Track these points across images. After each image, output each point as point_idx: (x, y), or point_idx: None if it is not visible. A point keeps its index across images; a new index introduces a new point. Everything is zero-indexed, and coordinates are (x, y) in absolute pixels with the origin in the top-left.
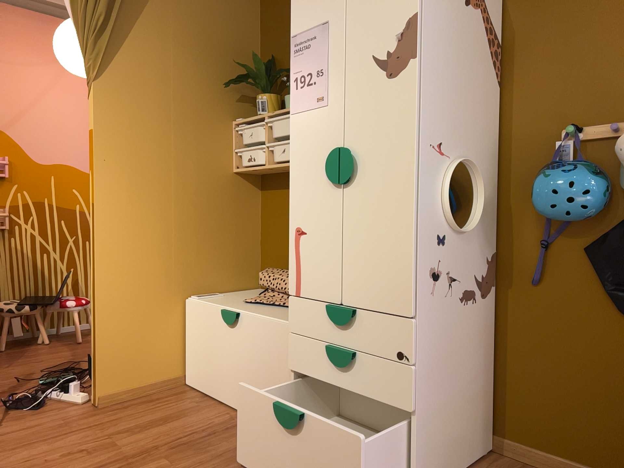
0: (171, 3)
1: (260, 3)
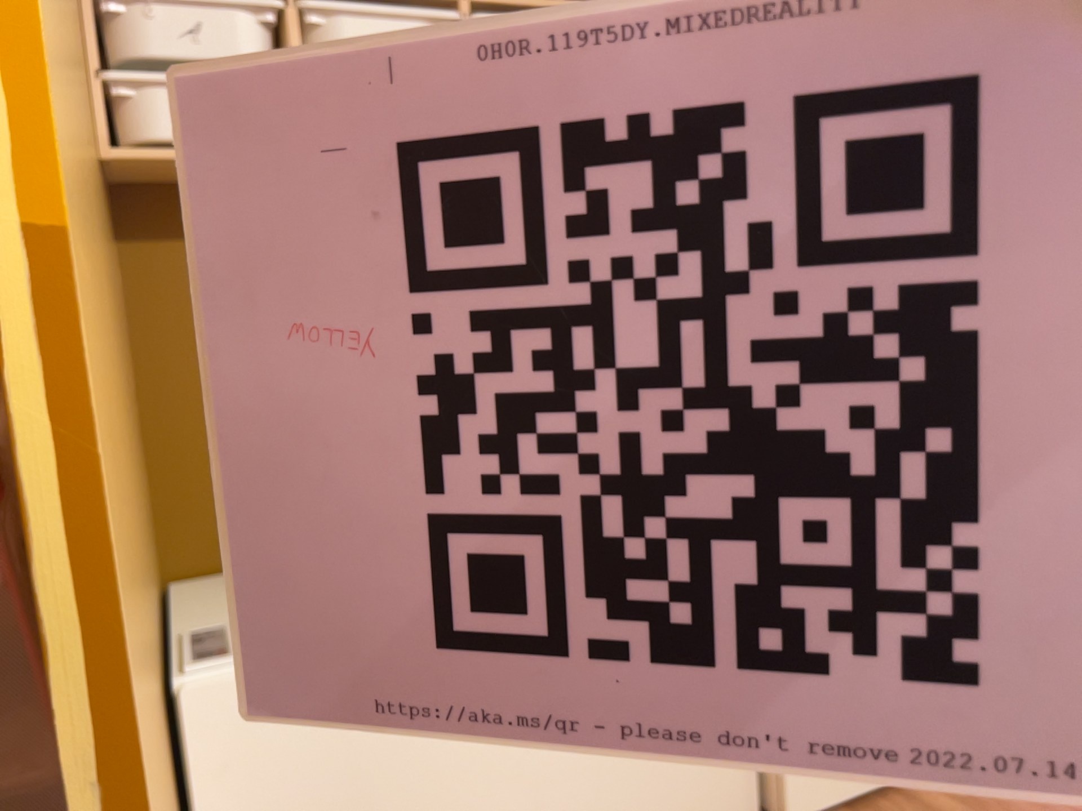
0: None
1: None
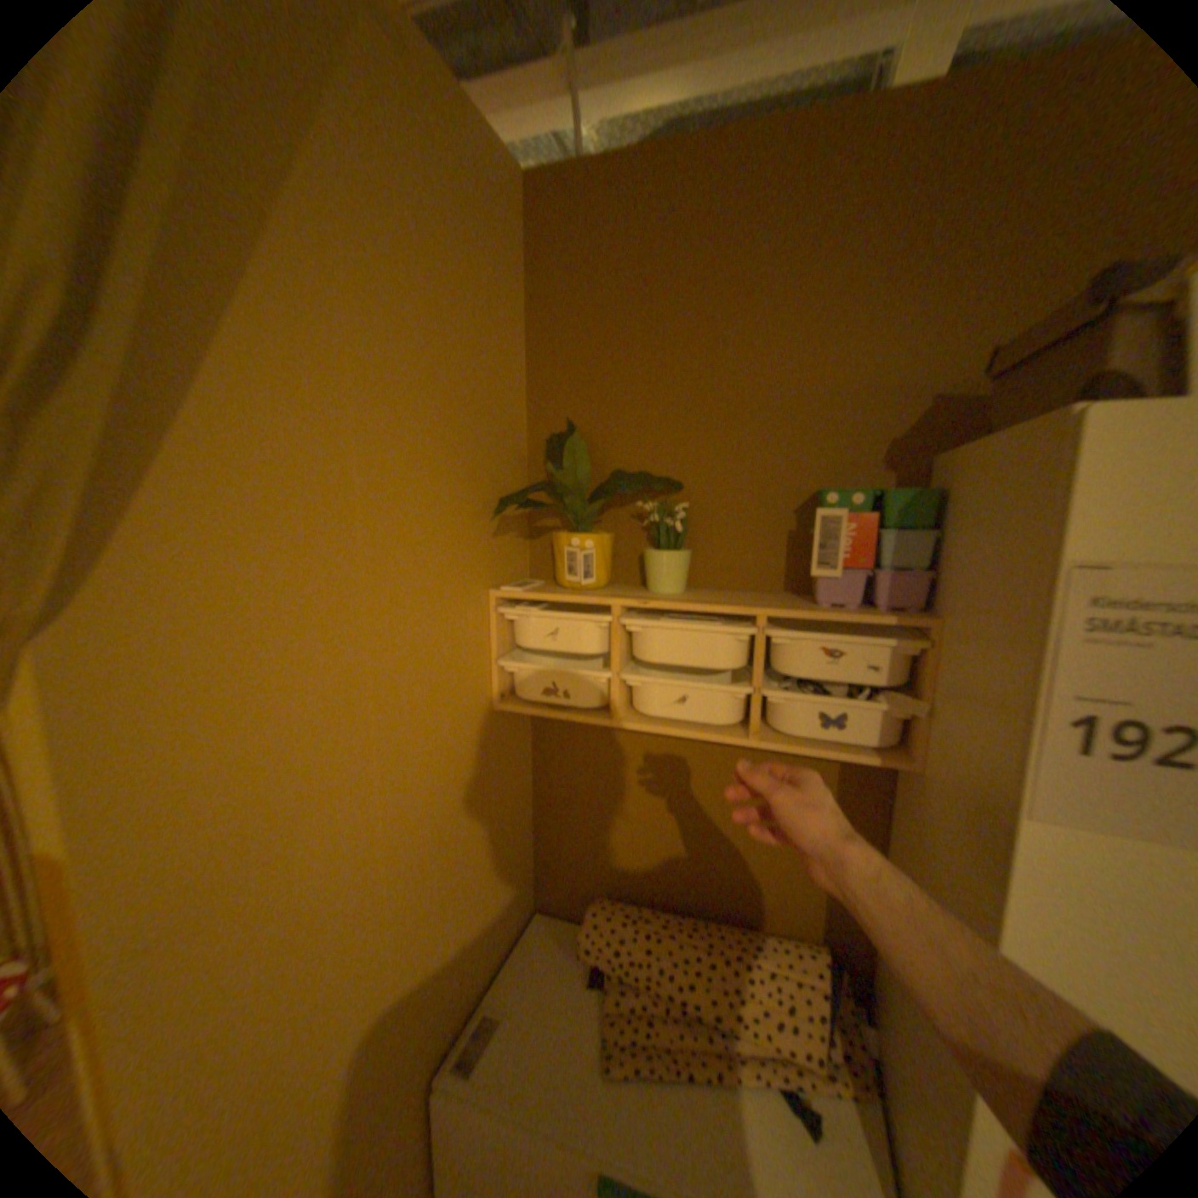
0: (338, 245)
1: (524, 272)
